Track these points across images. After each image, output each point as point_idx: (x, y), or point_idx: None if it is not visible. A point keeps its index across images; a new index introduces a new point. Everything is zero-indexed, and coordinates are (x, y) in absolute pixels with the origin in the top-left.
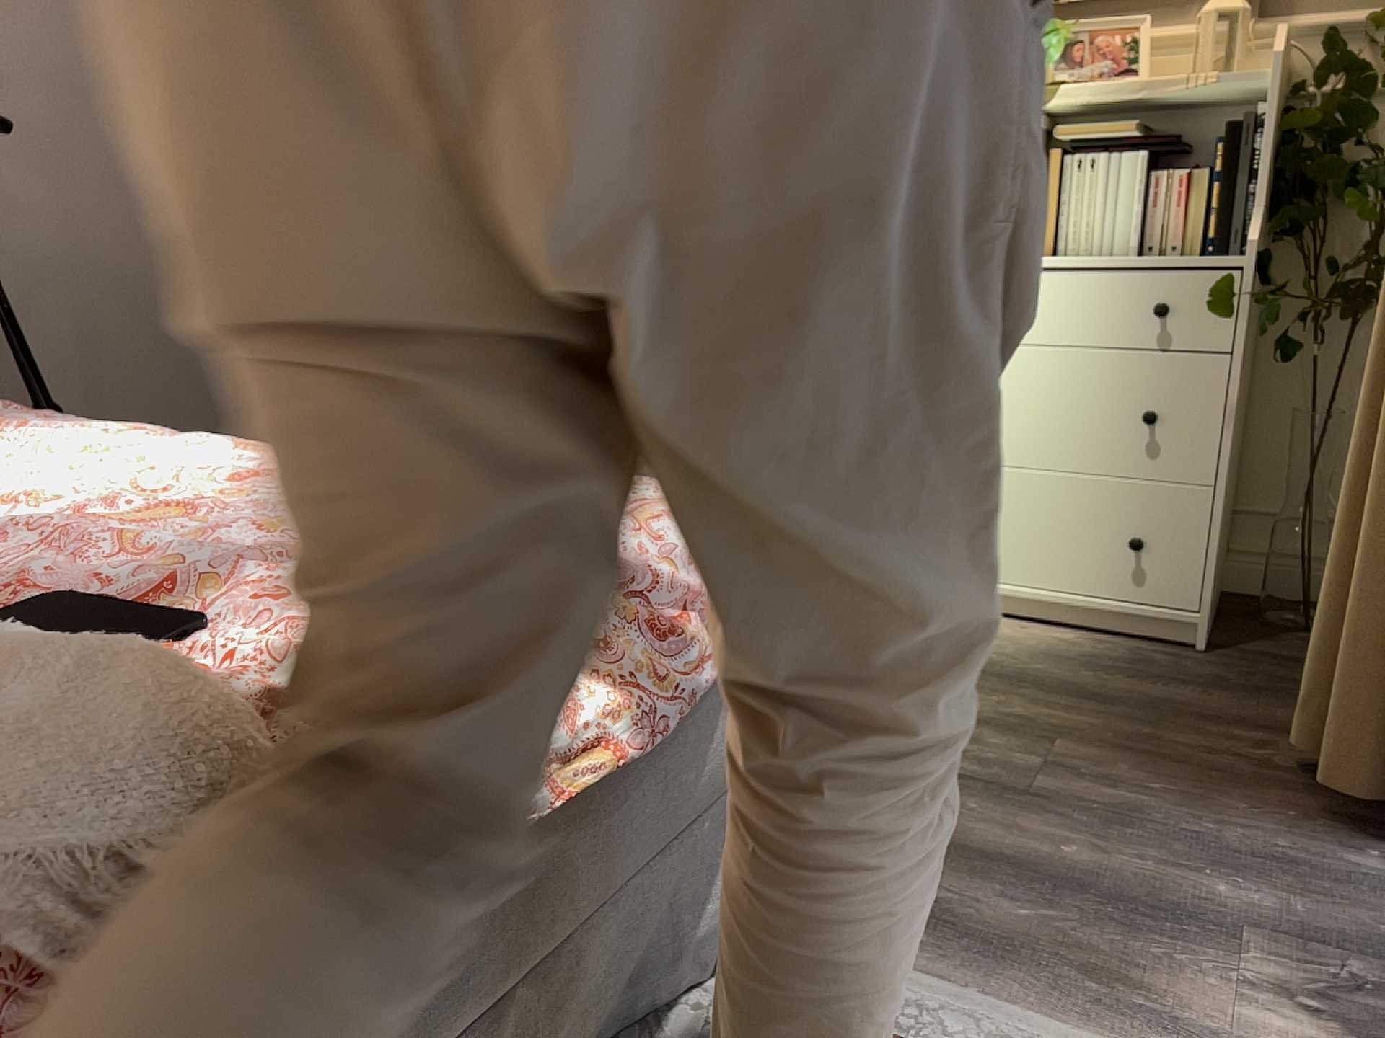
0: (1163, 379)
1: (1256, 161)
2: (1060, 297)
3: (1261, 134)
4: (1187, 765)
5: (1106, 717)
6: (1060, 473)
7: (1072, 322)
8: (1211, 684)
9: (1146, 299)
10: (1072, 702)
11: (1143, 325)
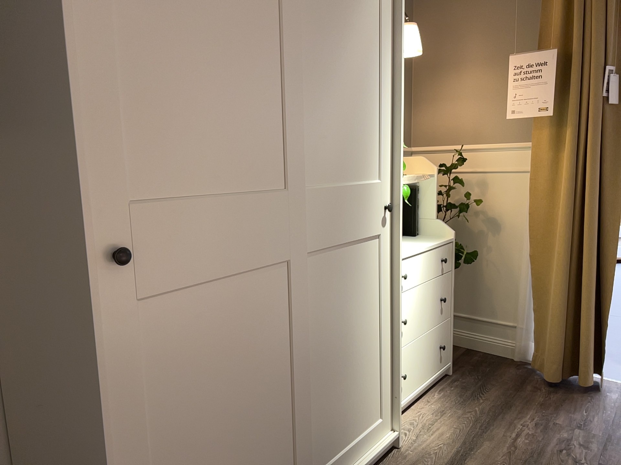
0: (443, 284)
1: (419, 202)
2: (426, 262)
3: (419, 193)
4: (557, 404)
5: (522, 407)
6: (427, 332)
7: (428, 271)
8: (480, 381)
9: (440, 257)
10: (510, 410)
11: (440, 267)
